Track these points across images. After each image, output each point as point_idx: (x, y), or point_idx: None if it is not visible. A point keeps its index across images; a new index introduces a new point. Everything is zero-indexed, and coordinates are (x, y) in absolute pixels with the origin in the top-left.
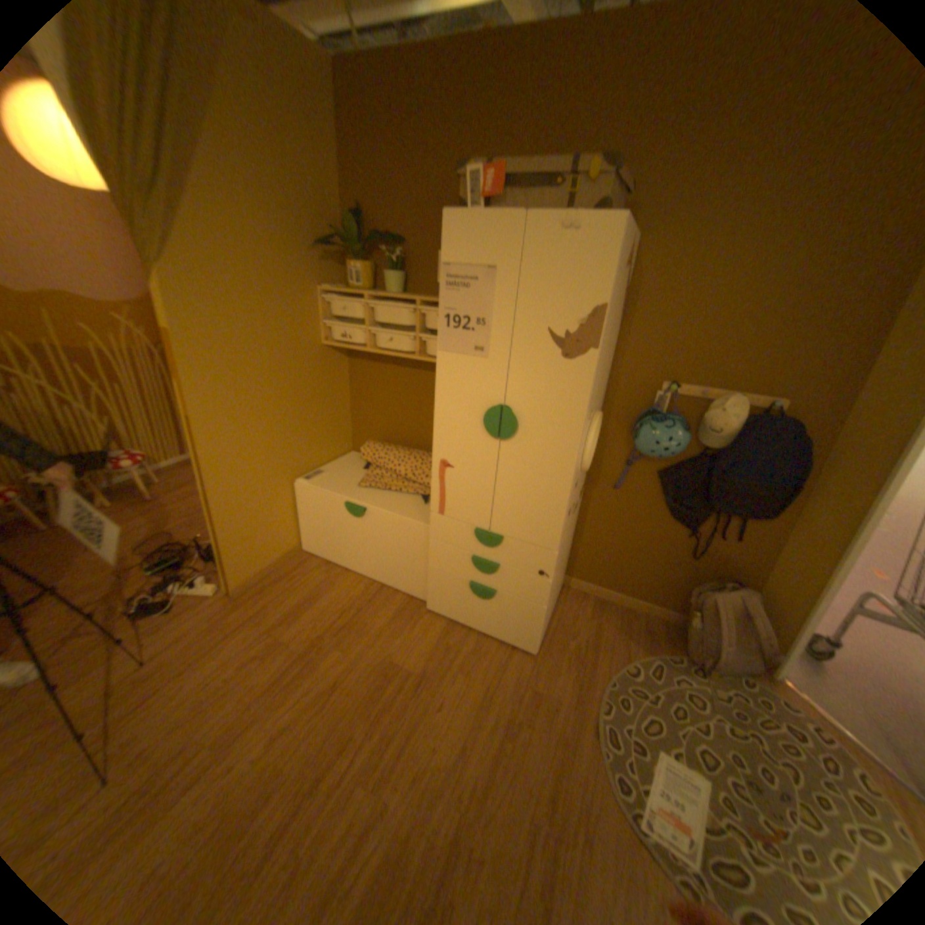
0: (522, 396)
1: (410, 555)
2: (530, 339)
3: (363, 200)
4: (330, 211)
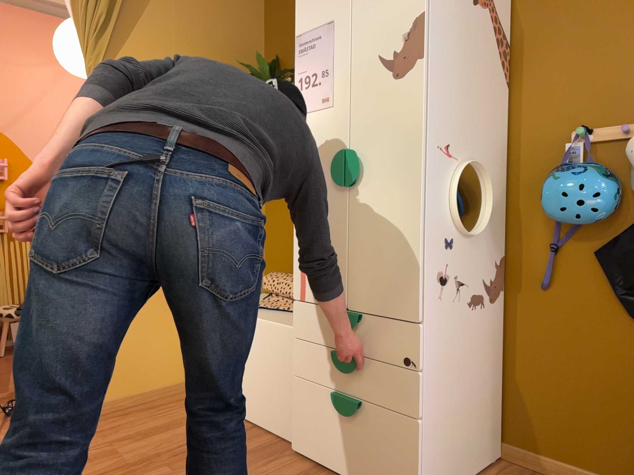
0: (365, 132)
1: (279, 373)
2: (365, 72)
3: (280, 51)
4: (255, 65)
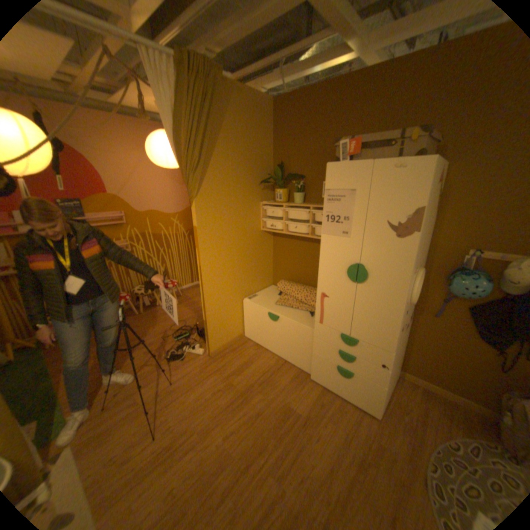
0: (371, 258)
1: (302, 345)
2: (375, 227)
3: (284, 159)
4: (268, 166)
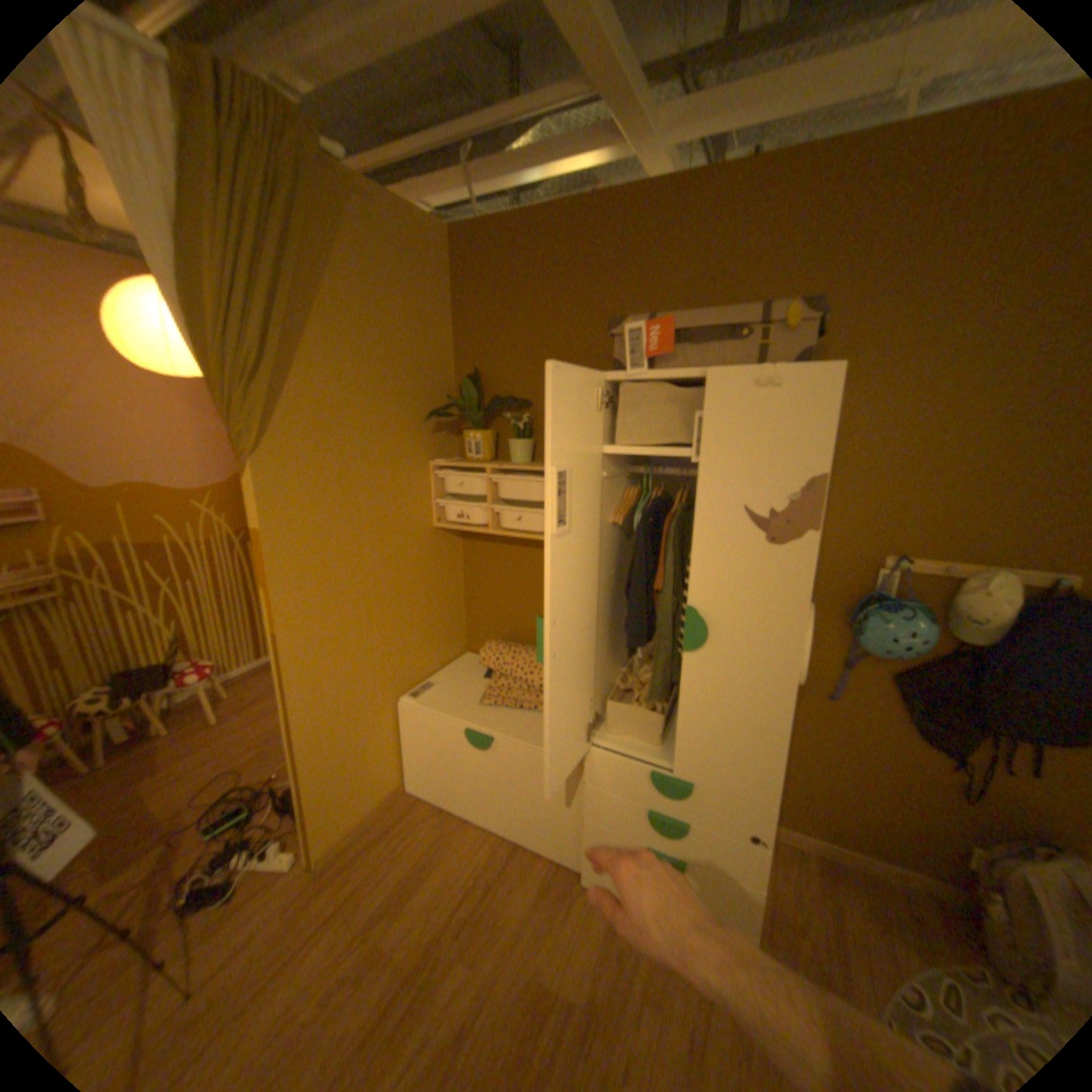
0: (712, 592)
1: (554, 803)
2: (719, 520)
3: (481, 363)
4: (444, 377)
